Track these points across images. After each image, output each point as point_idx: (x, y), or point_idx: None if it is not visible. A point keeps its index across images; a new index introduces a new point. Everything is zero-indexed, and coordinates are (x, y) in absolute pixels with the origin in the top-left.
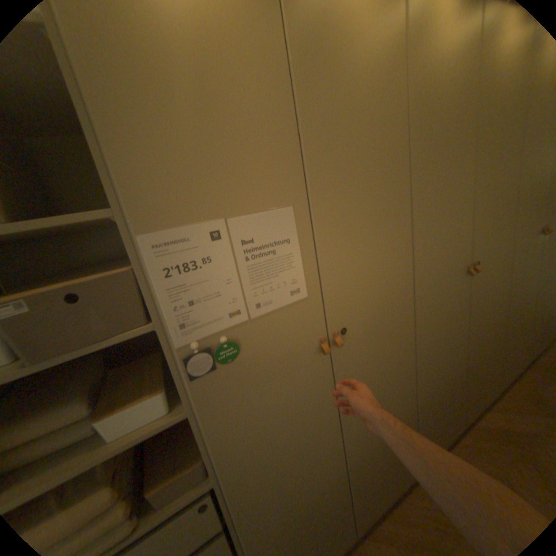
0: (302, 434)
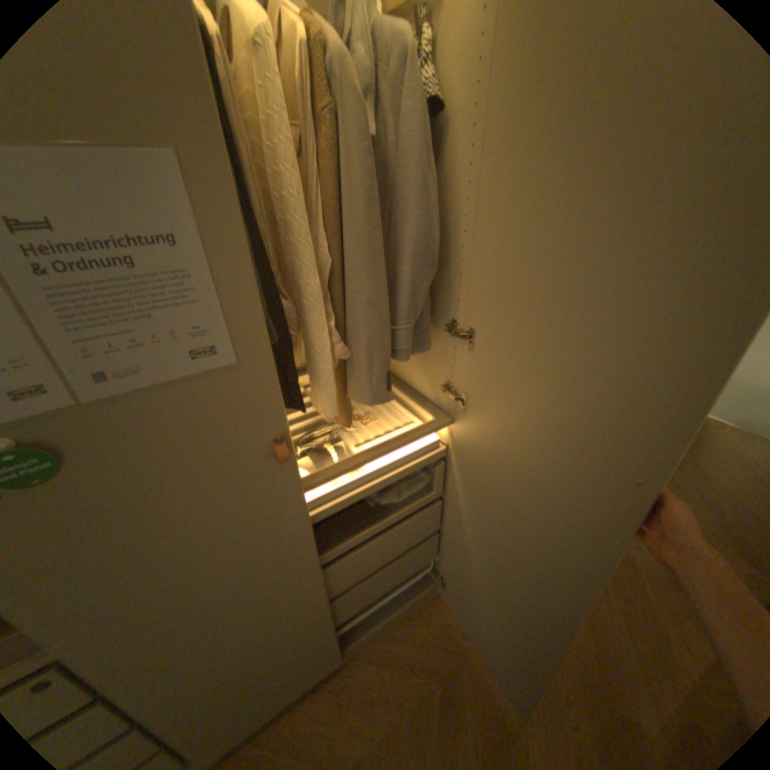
0: (244, 571)
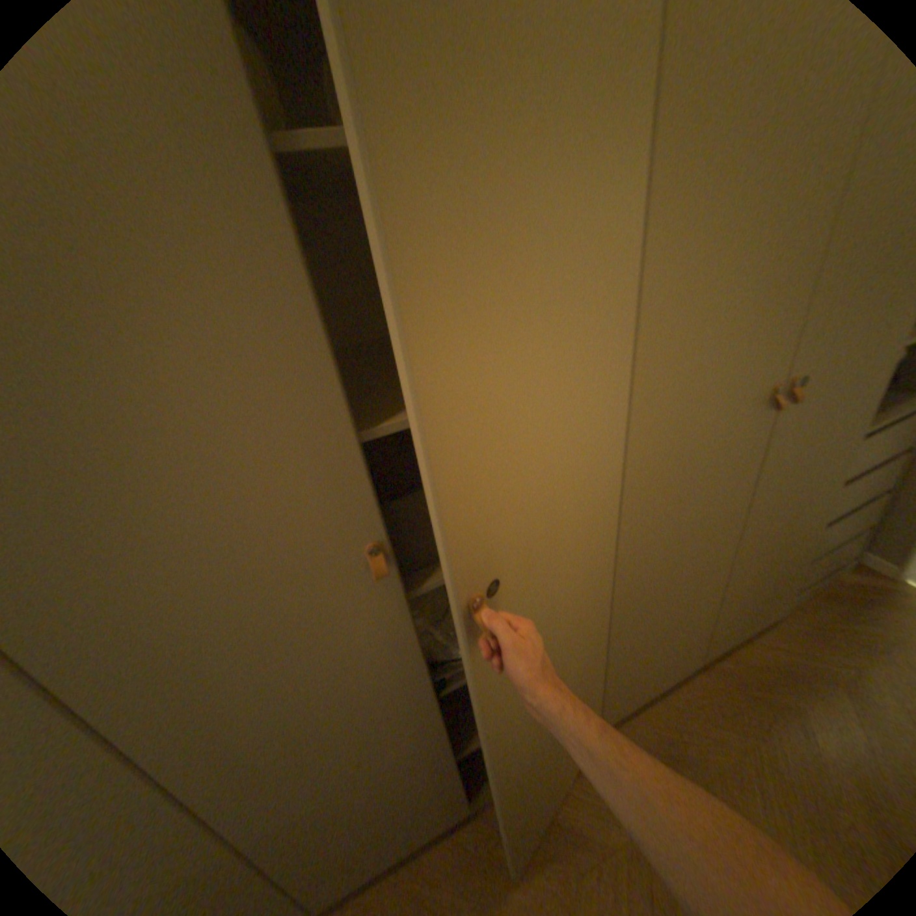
0: None
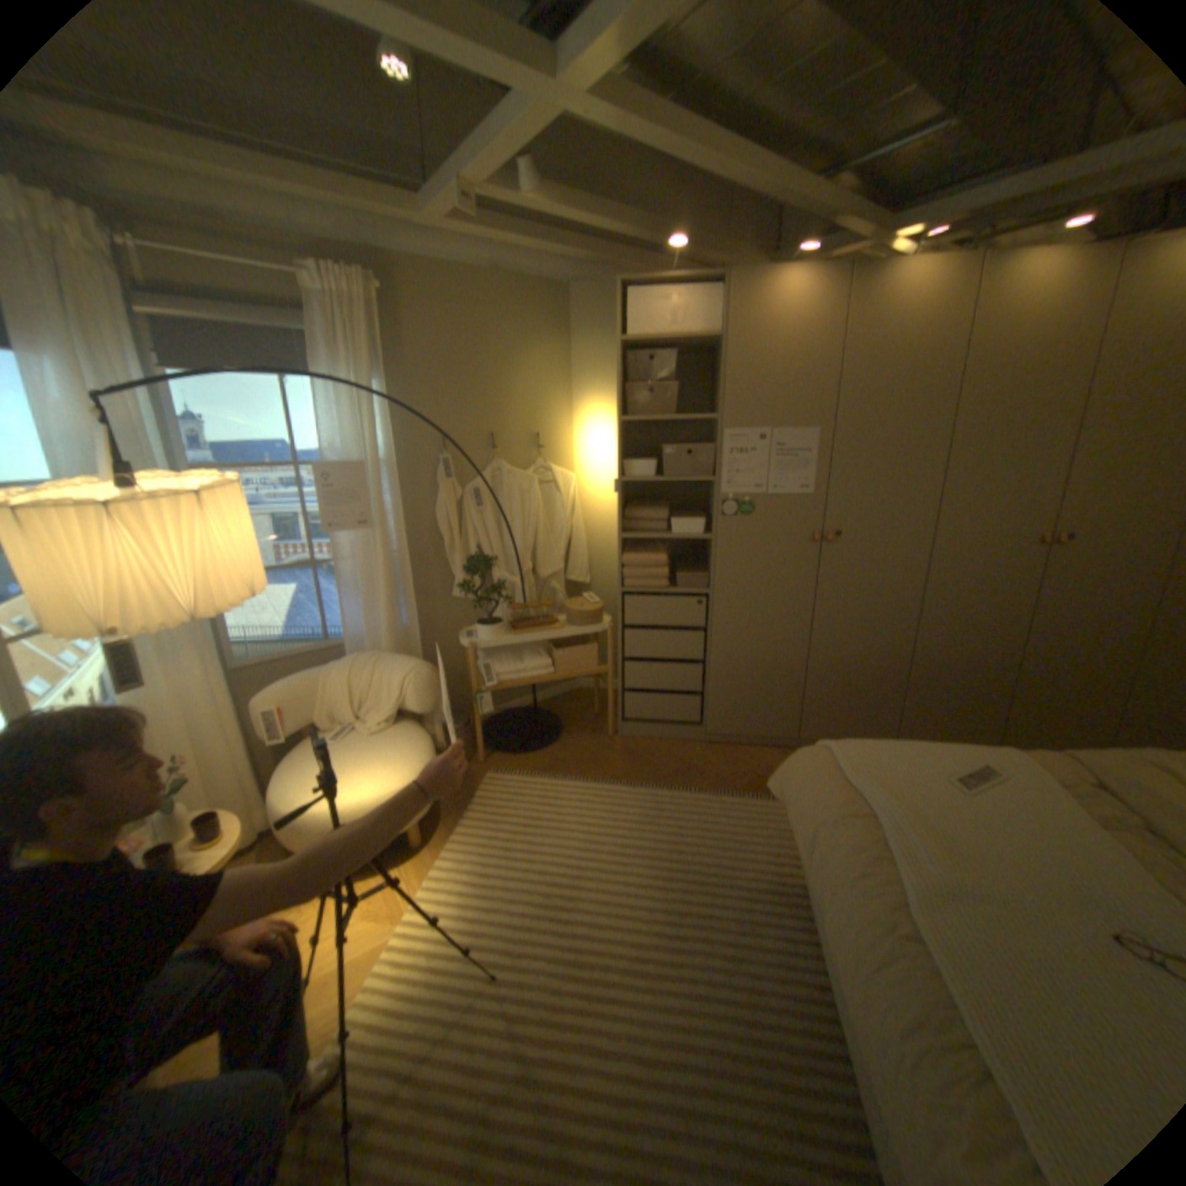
0: (776, 598)
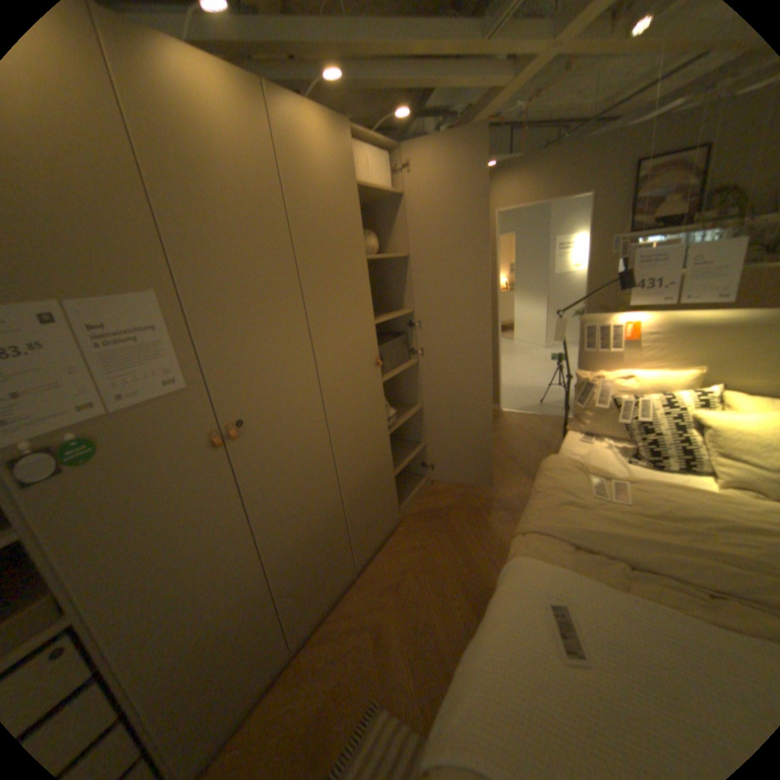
0: (199, 540)
